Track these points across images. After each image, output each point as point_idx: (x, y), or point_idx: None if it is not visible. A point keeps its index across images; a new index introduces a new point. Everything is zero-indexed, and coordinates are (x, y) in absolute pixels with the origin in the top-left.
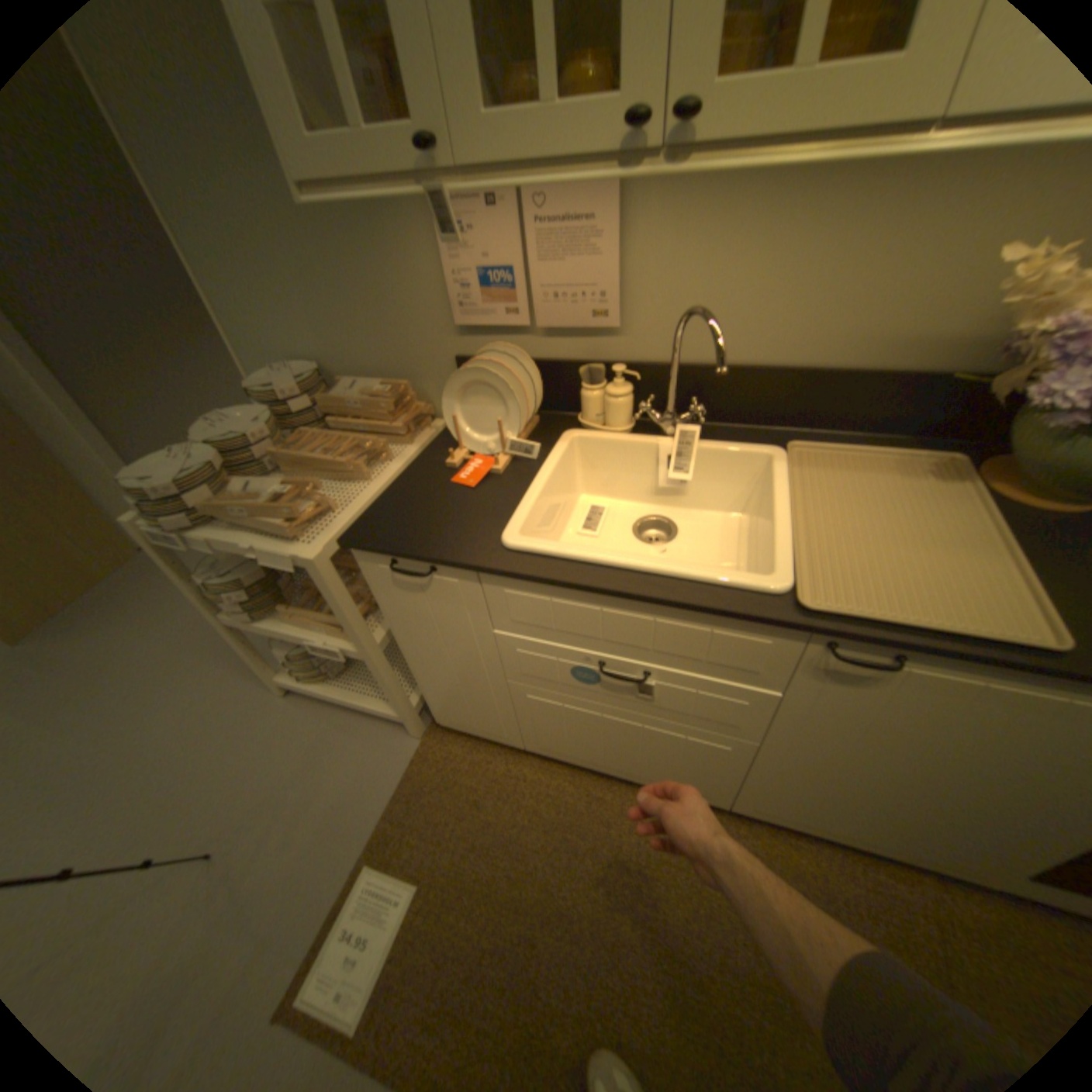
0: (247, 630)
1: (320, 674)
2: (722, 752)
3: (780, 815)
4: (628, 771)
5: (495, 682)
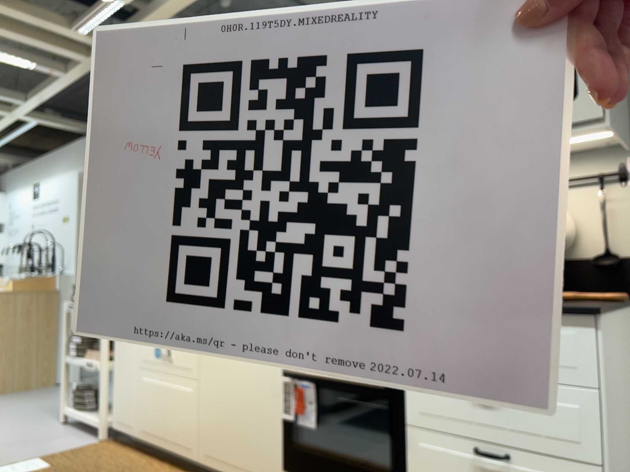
0: (70, 362)
1: (82, 403)
2: (189, 394)
3: (210, 452)
4: (166, 436)
5: (134, 371)
